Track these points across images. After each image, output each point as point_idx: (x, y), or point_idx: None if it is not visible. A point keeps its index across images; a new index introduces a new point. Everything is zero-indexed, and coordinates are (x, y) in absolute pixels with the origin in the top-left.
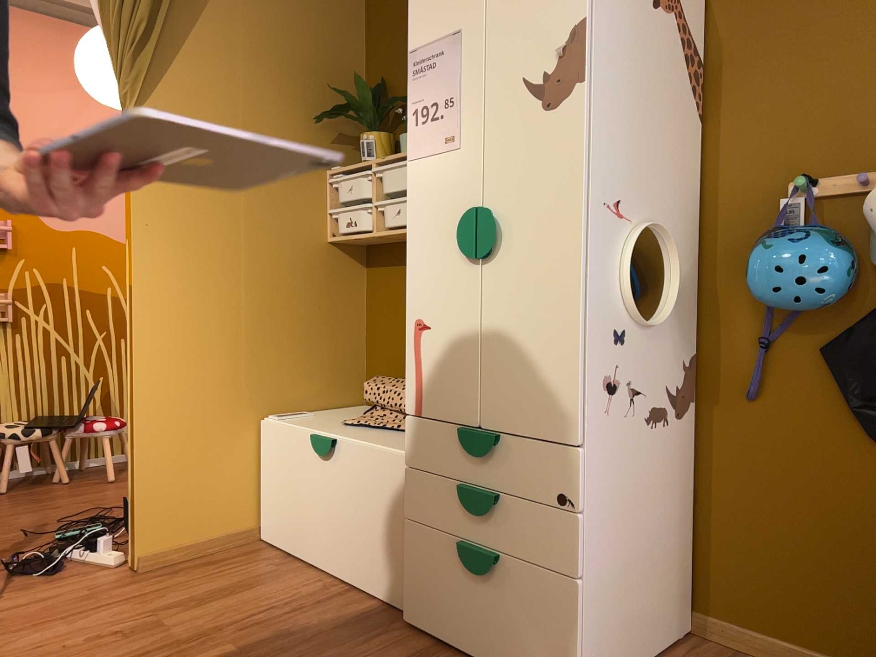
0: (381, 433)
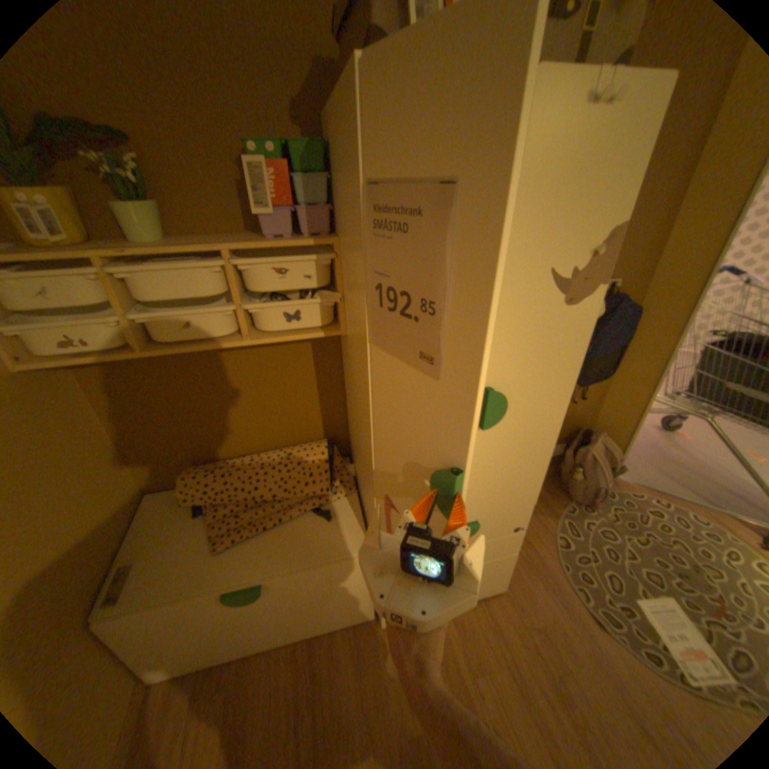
0: (273, 538)
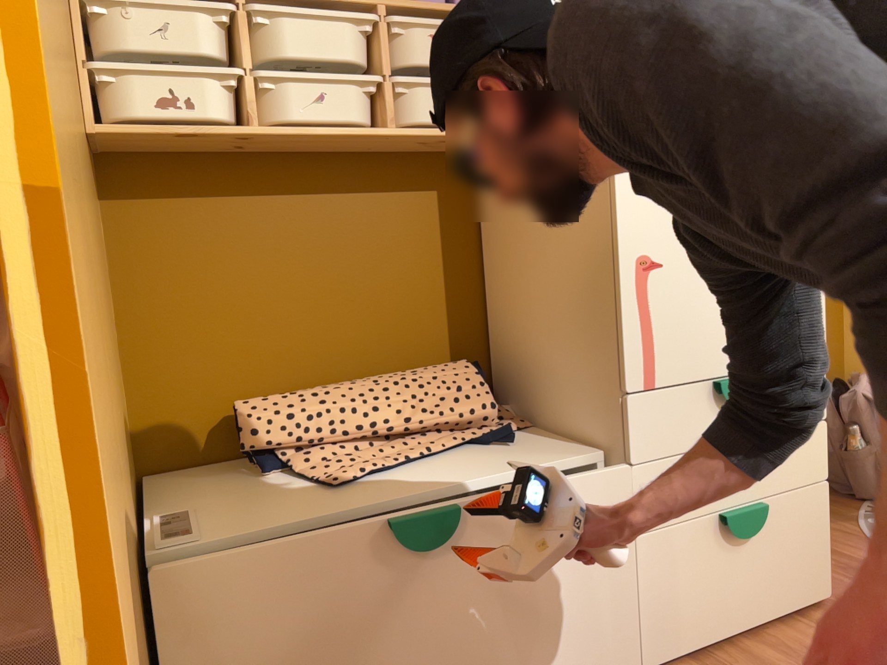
0: (430, 467)
